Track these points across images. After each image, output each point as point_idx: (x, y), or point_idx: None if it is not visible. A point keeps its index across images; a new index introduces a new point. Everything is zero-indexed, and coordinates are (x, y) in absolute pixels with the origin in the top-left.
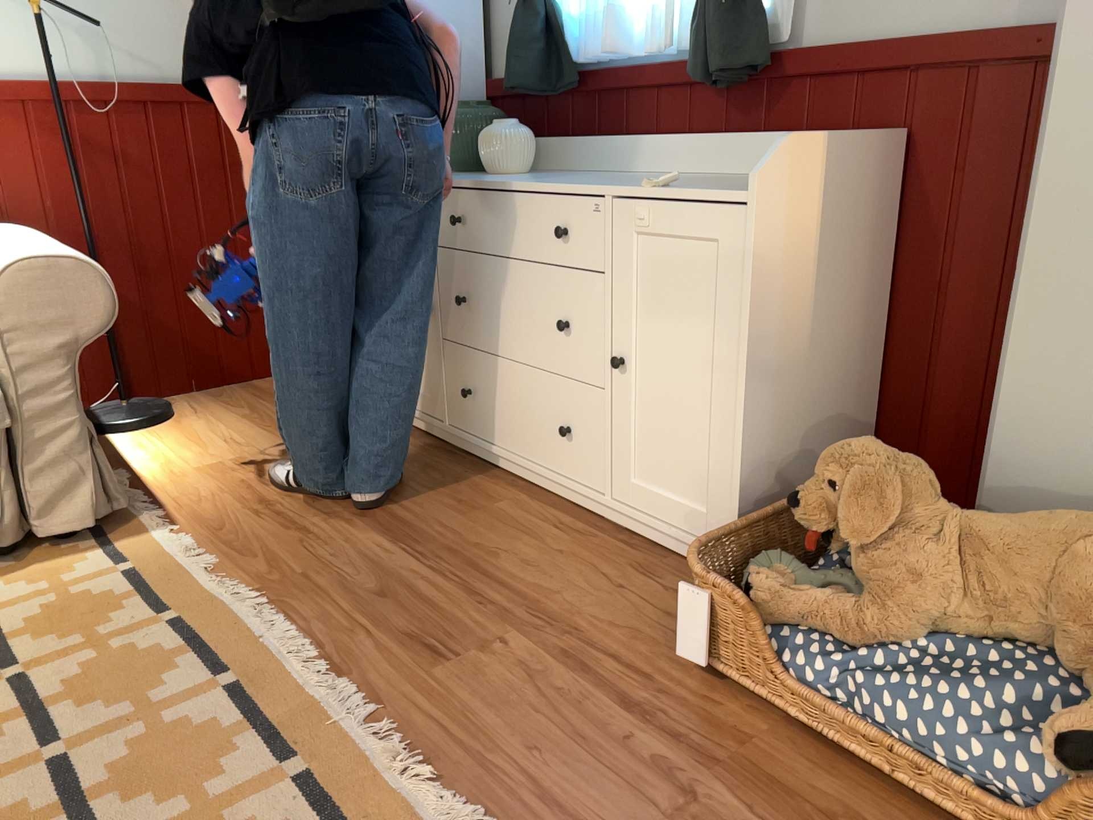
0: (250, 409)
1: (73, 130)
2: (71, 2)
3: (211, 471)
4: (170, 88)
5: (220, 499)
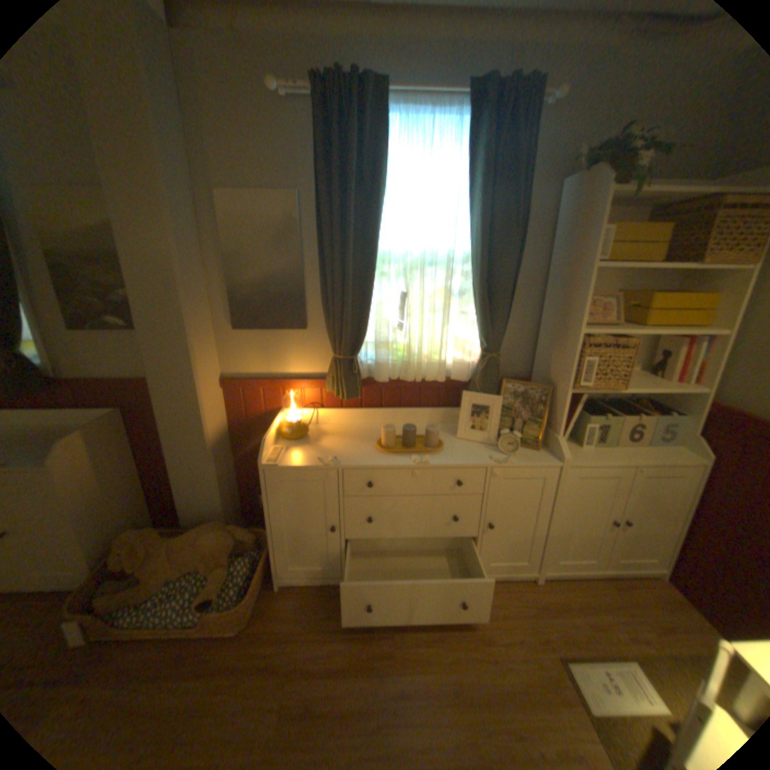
0: None
1: None
2: None
3: None
4: None
5: None
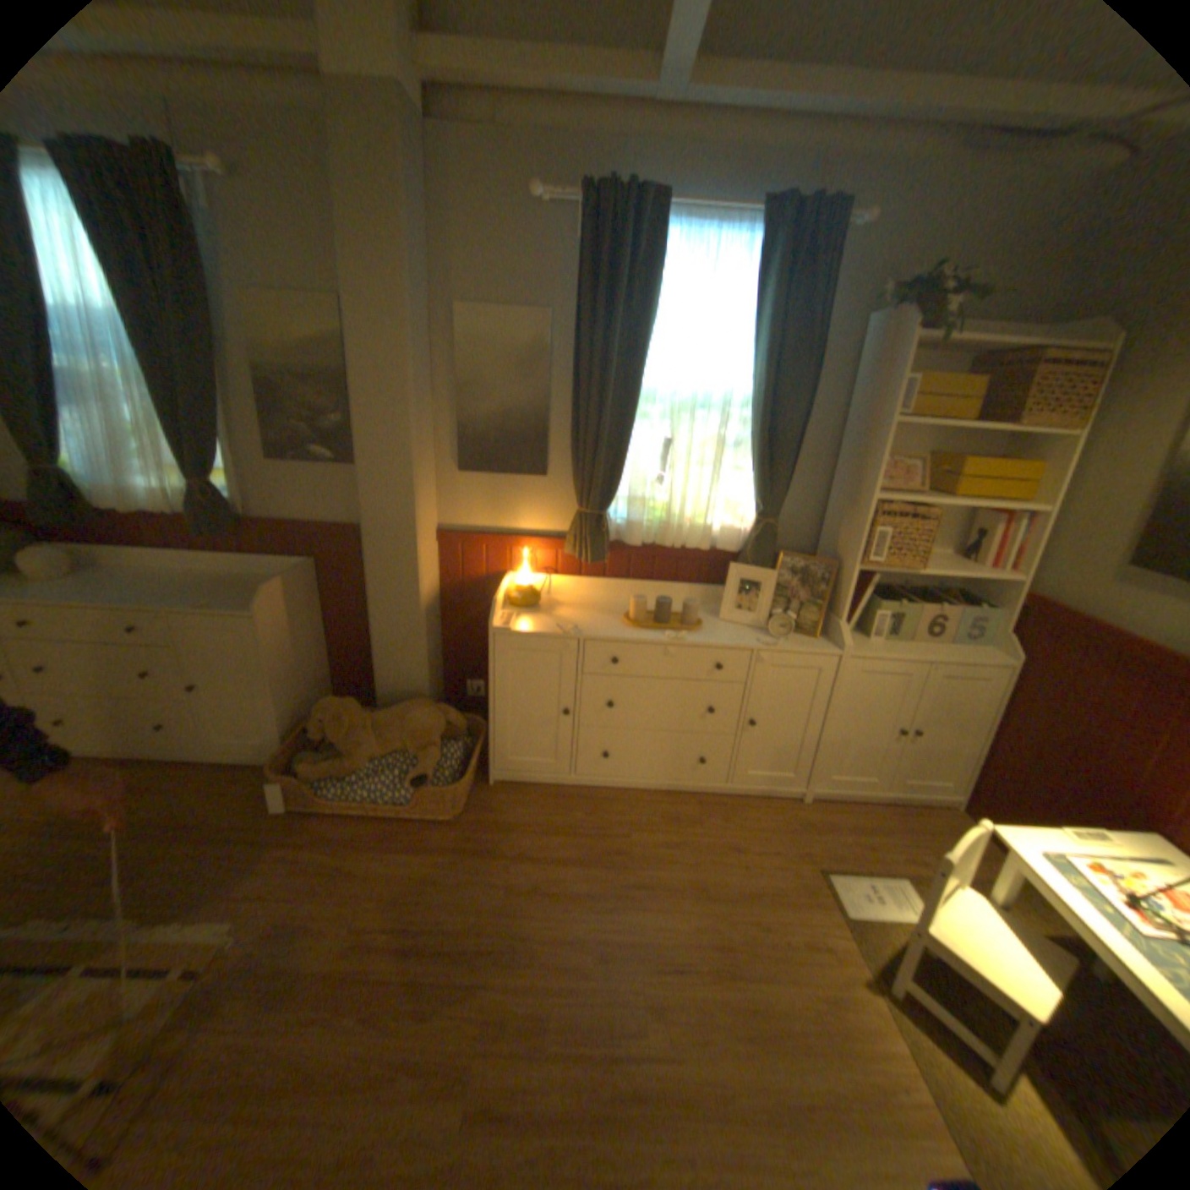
0: None
1: None
2: None
3: None
4: None
5: None
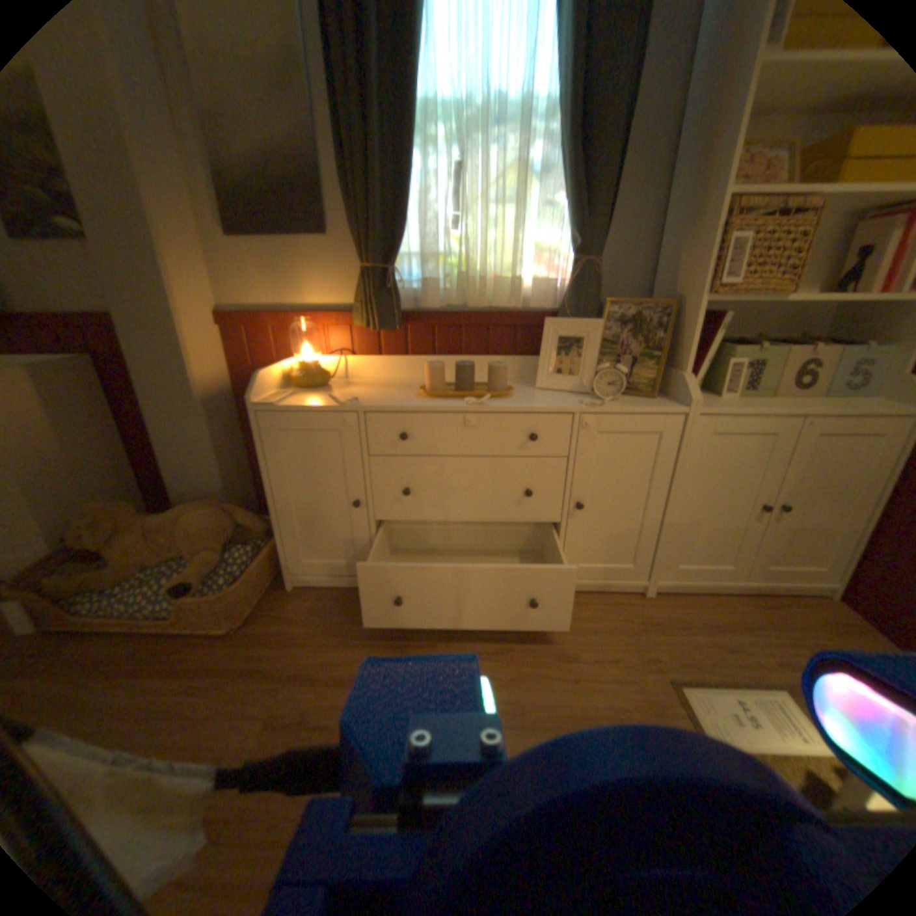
0: None
1: None
2: None
3: None
4: None
5: None
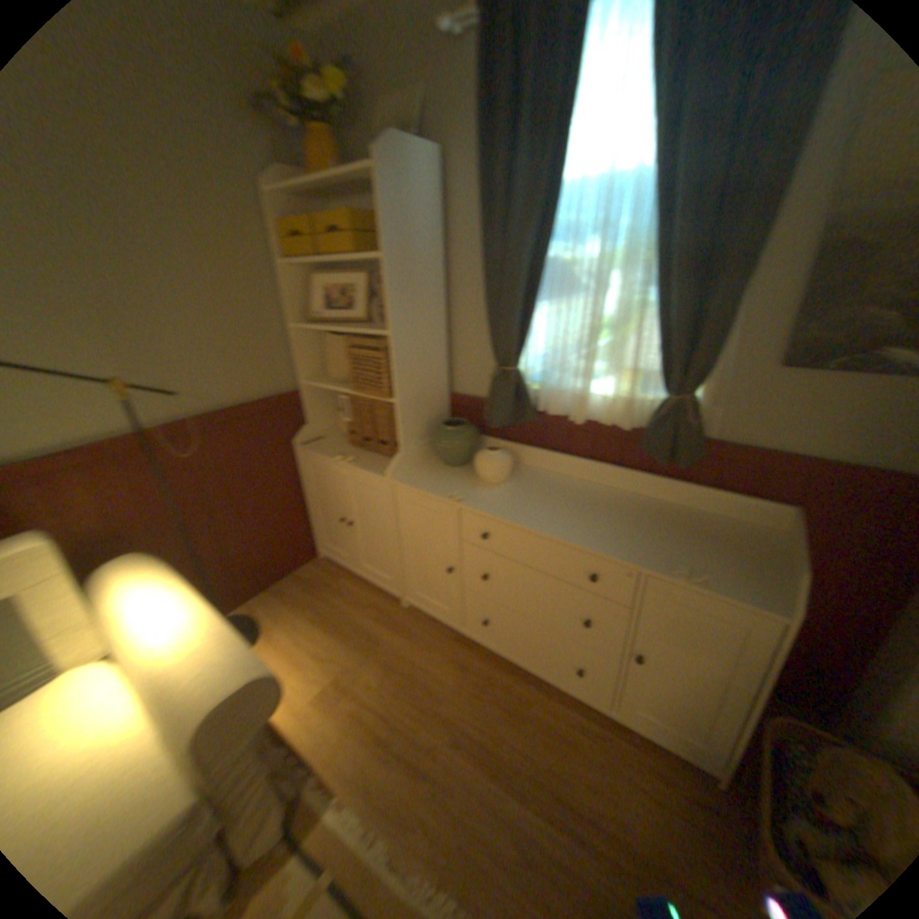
0: (309, 611)
1: (151, 459)
2: (135, 366)
3: (320, 706)
4: (220, 410)
5: (346, 746)
